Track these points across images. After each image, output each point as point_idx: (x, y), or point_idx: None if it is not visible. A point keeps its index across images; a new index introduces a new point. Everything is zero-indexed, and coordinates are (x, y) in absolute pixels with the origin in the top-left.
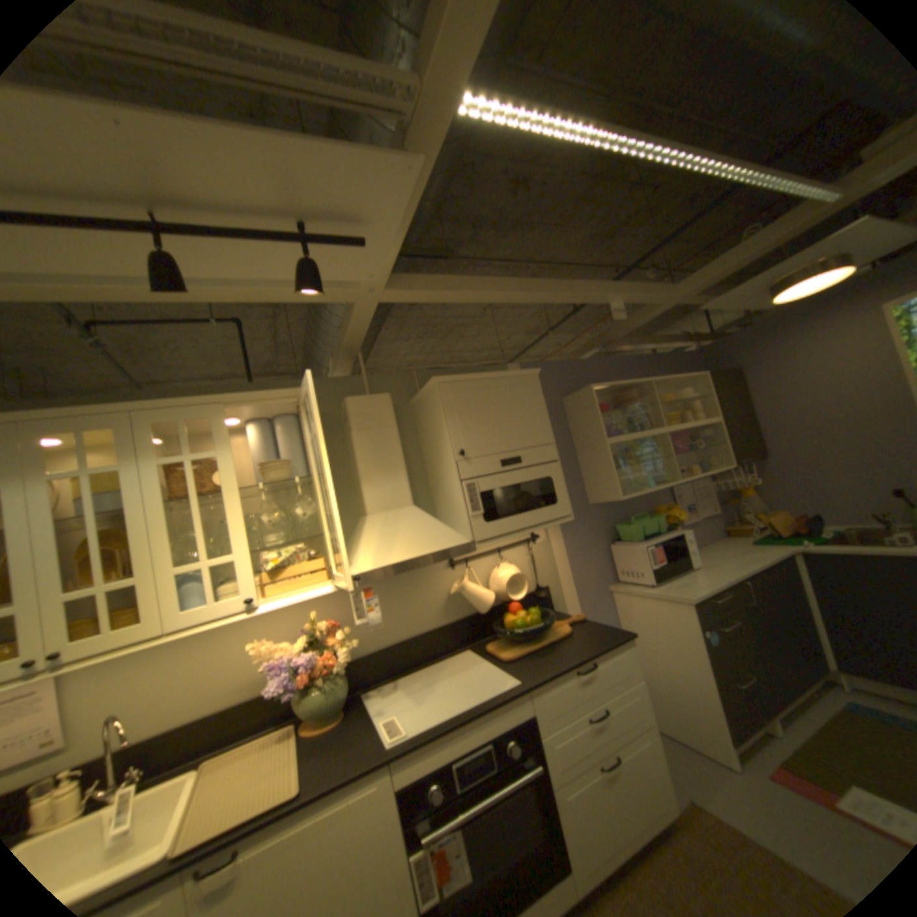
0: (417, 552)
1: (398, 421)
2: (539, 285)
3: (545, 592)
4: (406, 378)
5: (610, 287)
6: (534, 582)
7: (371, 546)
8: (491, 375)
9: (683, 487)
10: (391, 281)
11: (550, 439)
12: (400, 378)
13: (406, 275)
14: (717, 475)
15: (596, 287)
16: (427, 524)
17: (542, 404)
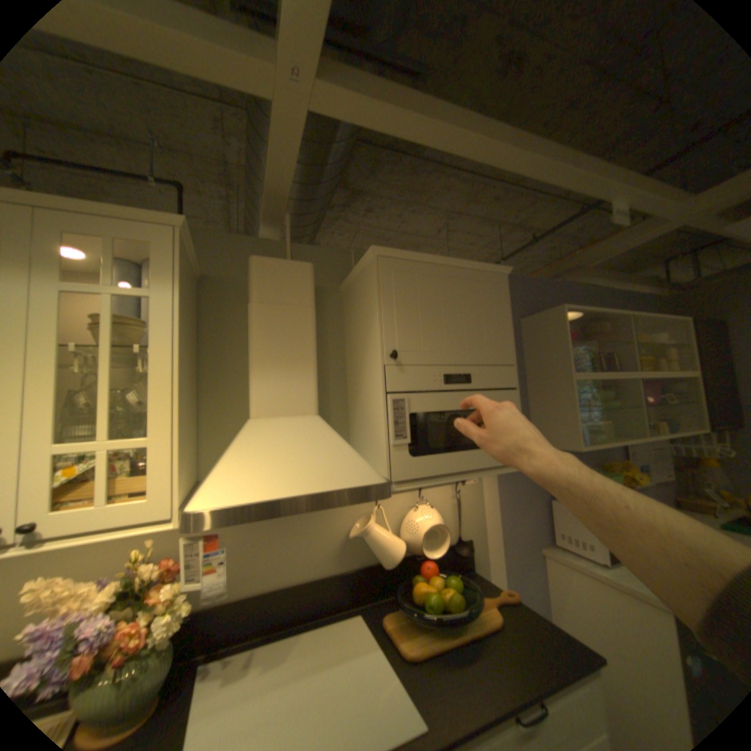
0: (304, 486)
1: (321, 307)
2: (538, 145)
3: (468, 549)
4: (341, 257)
5: (623, 175)
6: (456, 533)
7: (238, 466)
8: (450, 261)
9: (639, 444)
10: (330, 71)
11: (512, 359)
12: (334, 256)
13: (354, 70)
14: (677, 437)
15: (607, 169)
16: (329, 445)
17: (508, 312)
